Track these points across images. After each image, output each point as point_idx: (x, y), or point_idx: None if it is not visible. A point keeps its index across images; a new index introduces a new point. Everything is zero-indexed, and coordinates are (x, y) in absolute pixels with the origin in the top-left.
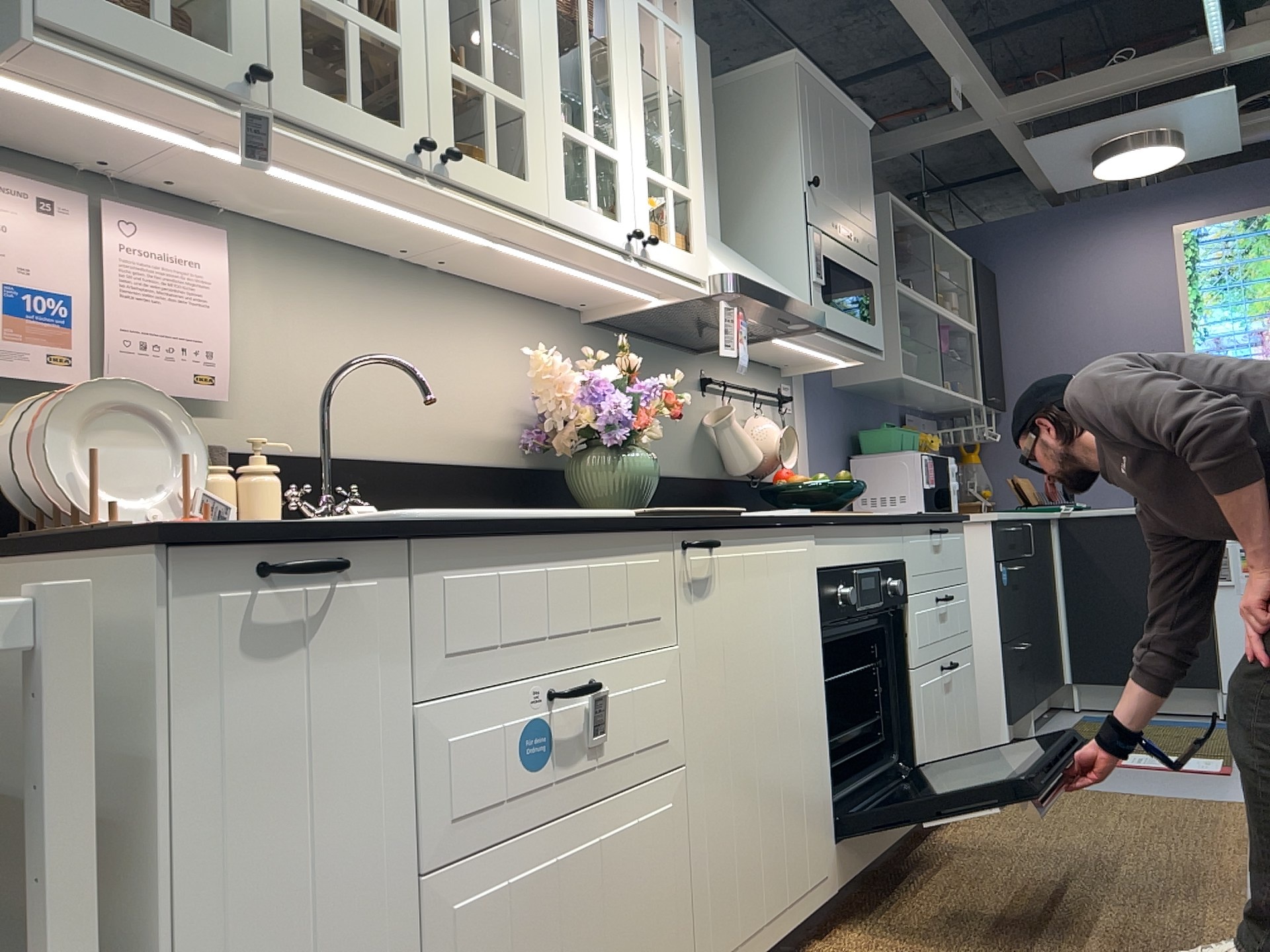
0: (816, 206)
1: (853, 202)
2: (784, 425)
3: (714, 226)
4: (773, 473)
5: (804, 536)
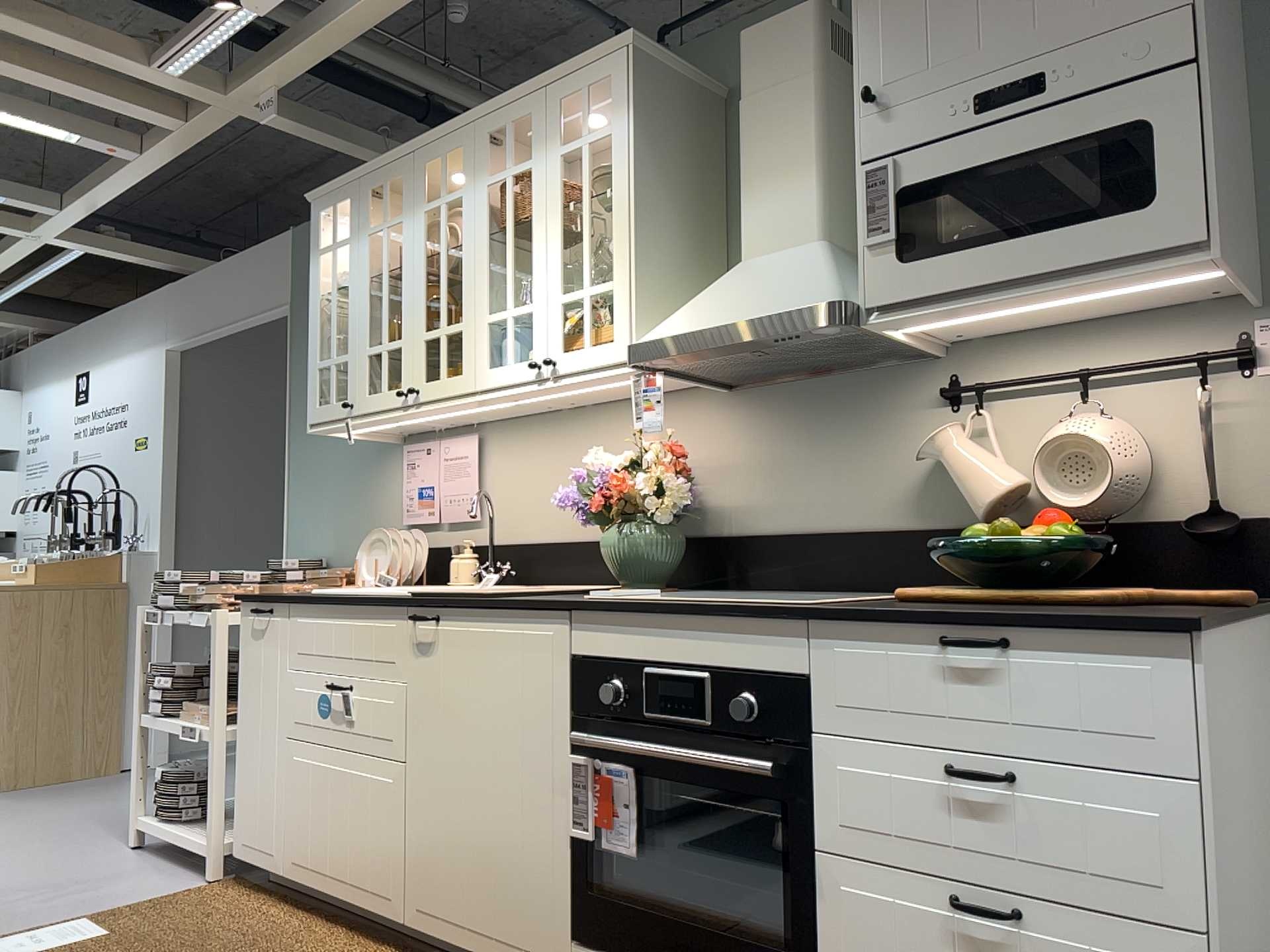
0: (883, 122)
1: (1044, 13)
2: (1196, 411)
3: (796, 231)
4: (1175, 503)
5: (546, 620)
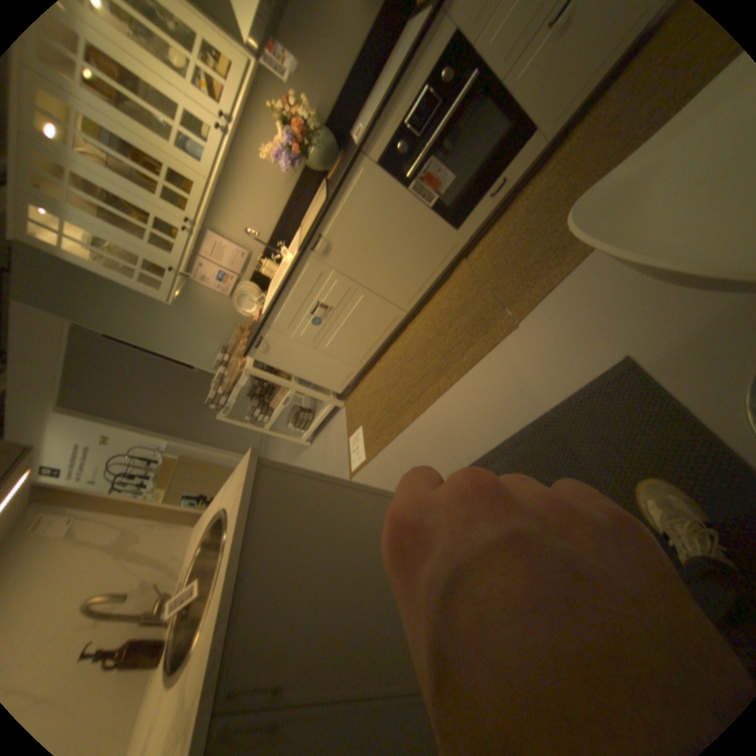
0: None
1: None
2: None
3: None
4: None
5: (357, 167)
